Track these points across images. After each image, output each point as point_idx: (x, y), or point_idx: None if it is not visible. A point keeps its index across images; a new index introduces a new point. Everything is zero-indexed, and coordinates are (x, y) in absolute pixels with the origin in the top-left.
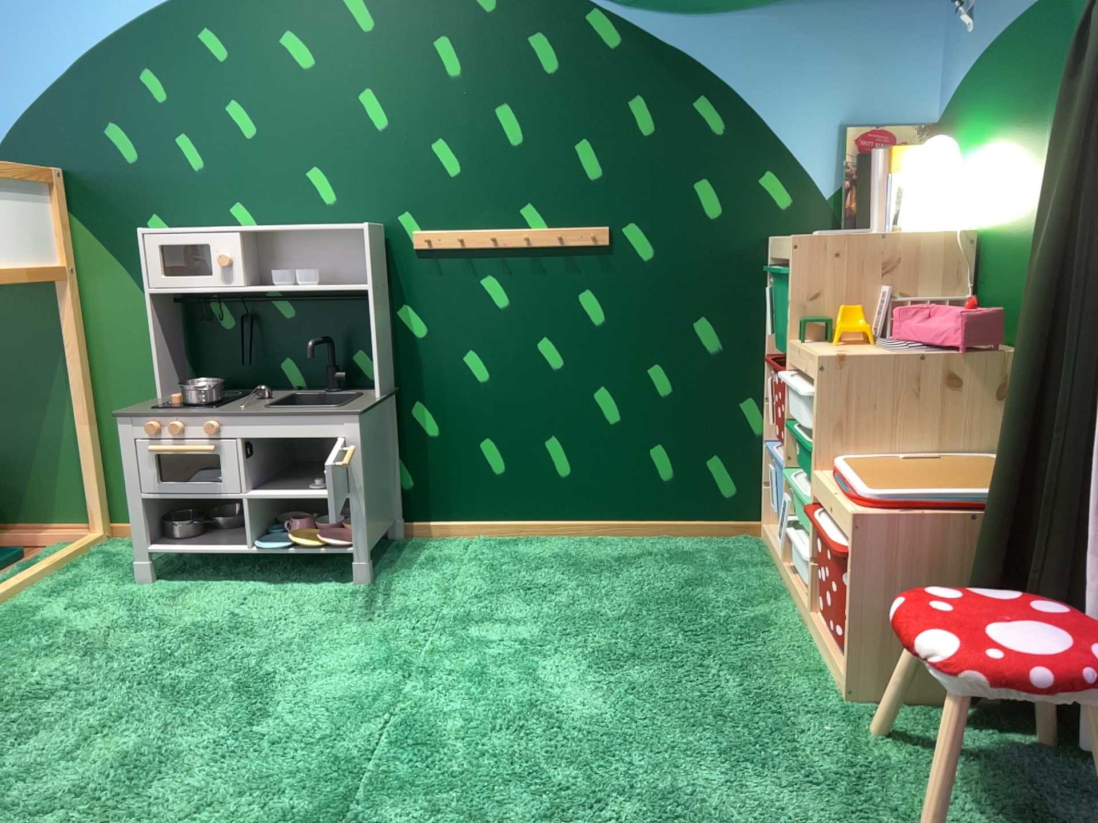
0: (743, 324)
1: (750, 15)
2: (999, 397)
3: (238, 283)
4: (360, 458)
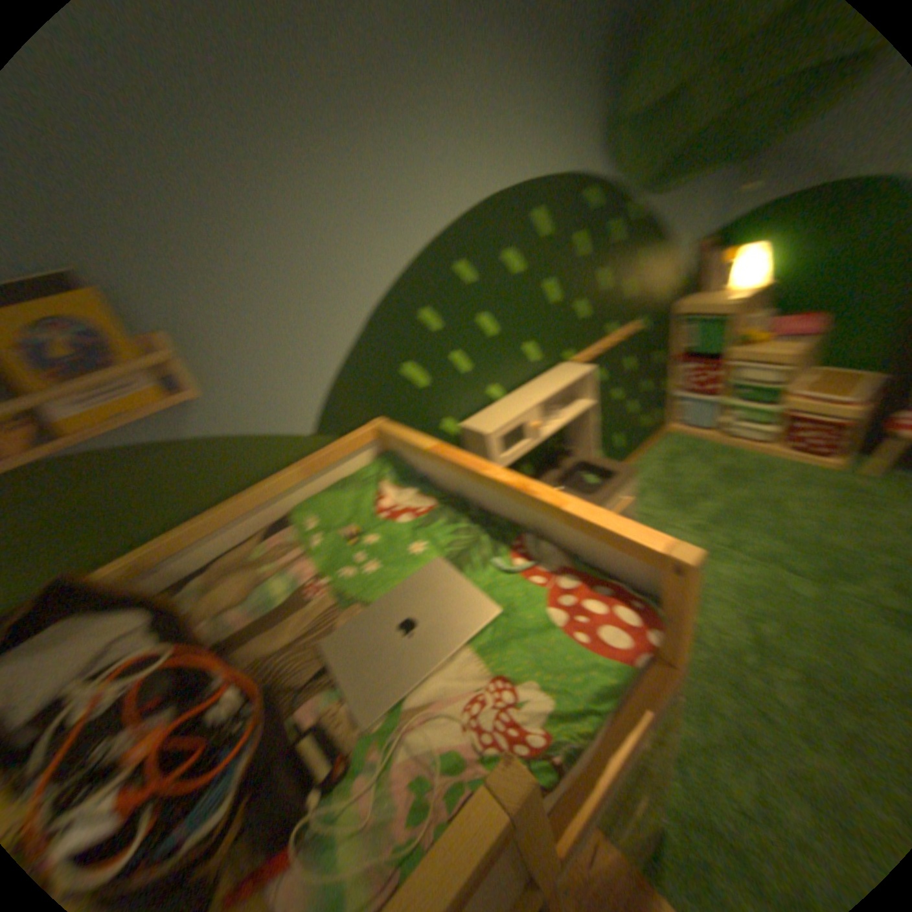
0: (669, 347)
1: (680, 190)
2: (819, 347)
3: (542, 436)
4: (636, 491)
